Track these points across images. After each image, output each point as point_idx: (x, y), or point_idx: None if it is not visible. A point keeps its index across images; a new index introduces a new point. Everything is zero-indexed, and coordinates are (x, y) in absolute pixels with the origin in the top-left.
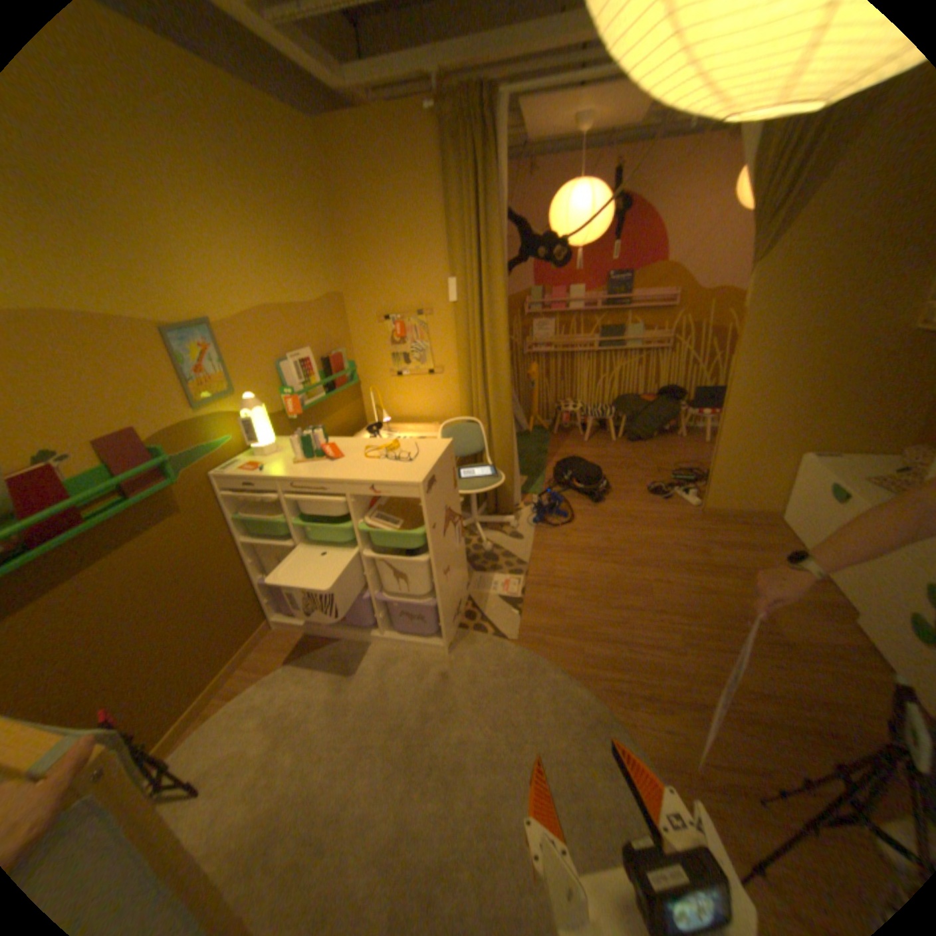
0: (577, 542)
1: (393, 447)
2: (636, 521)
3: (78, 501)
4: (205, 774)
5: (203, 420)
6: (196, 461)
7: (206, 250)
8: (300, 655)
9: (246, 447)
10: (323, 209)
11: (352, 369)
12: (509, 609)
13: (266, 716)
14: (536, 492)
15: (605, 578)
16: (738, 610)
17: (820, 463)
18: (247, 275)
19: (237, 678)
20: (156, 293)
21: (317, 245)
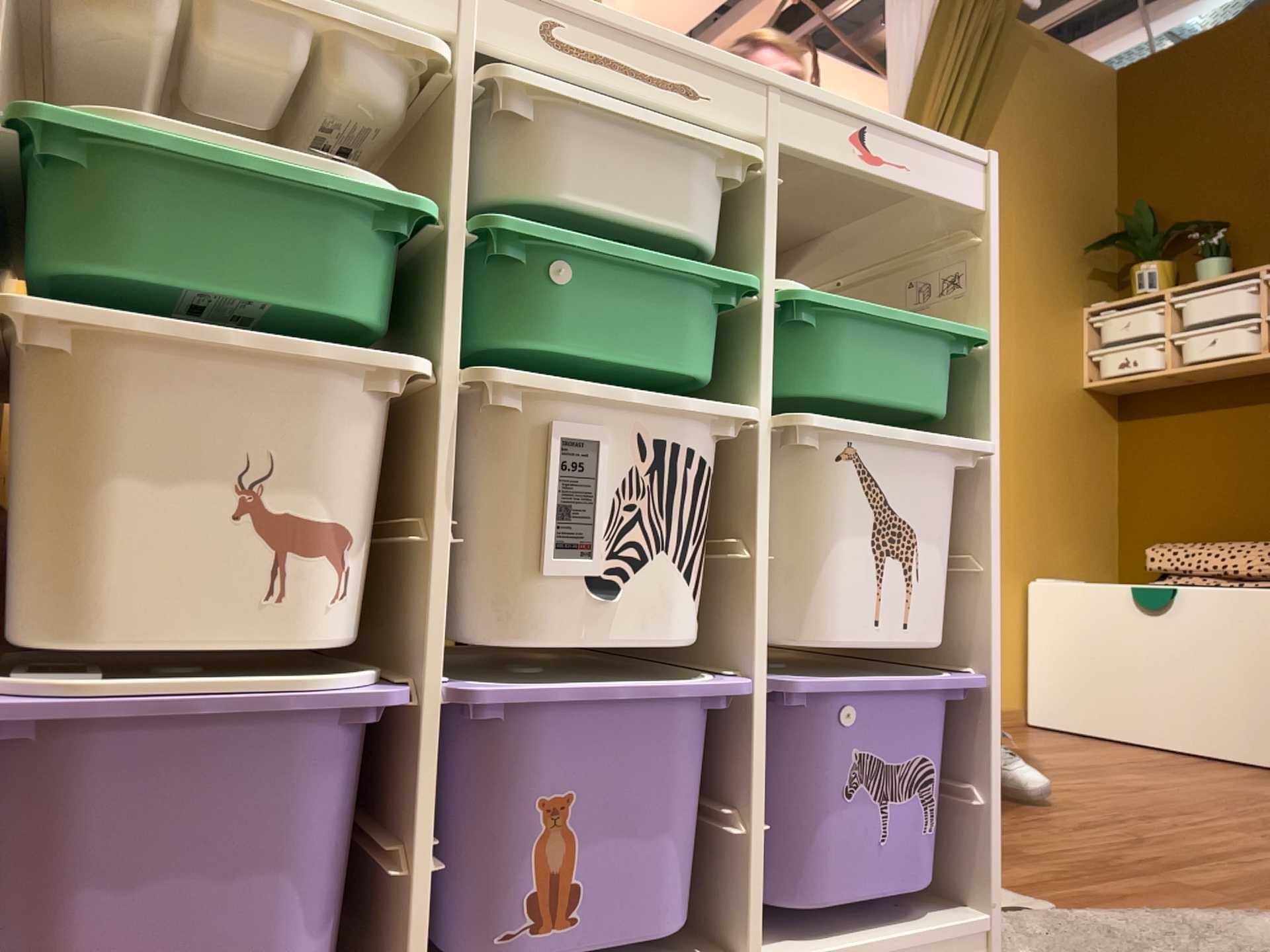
0: None
1: None
2: None
3: None
4: None
5: None
6: None
7: None
8: None
9: None
10: None
11: None
12: None
13: None
14: None
15: None
16: (1201, 791)
17: (1057, 582)
18: None
19: None
20: None
21: None
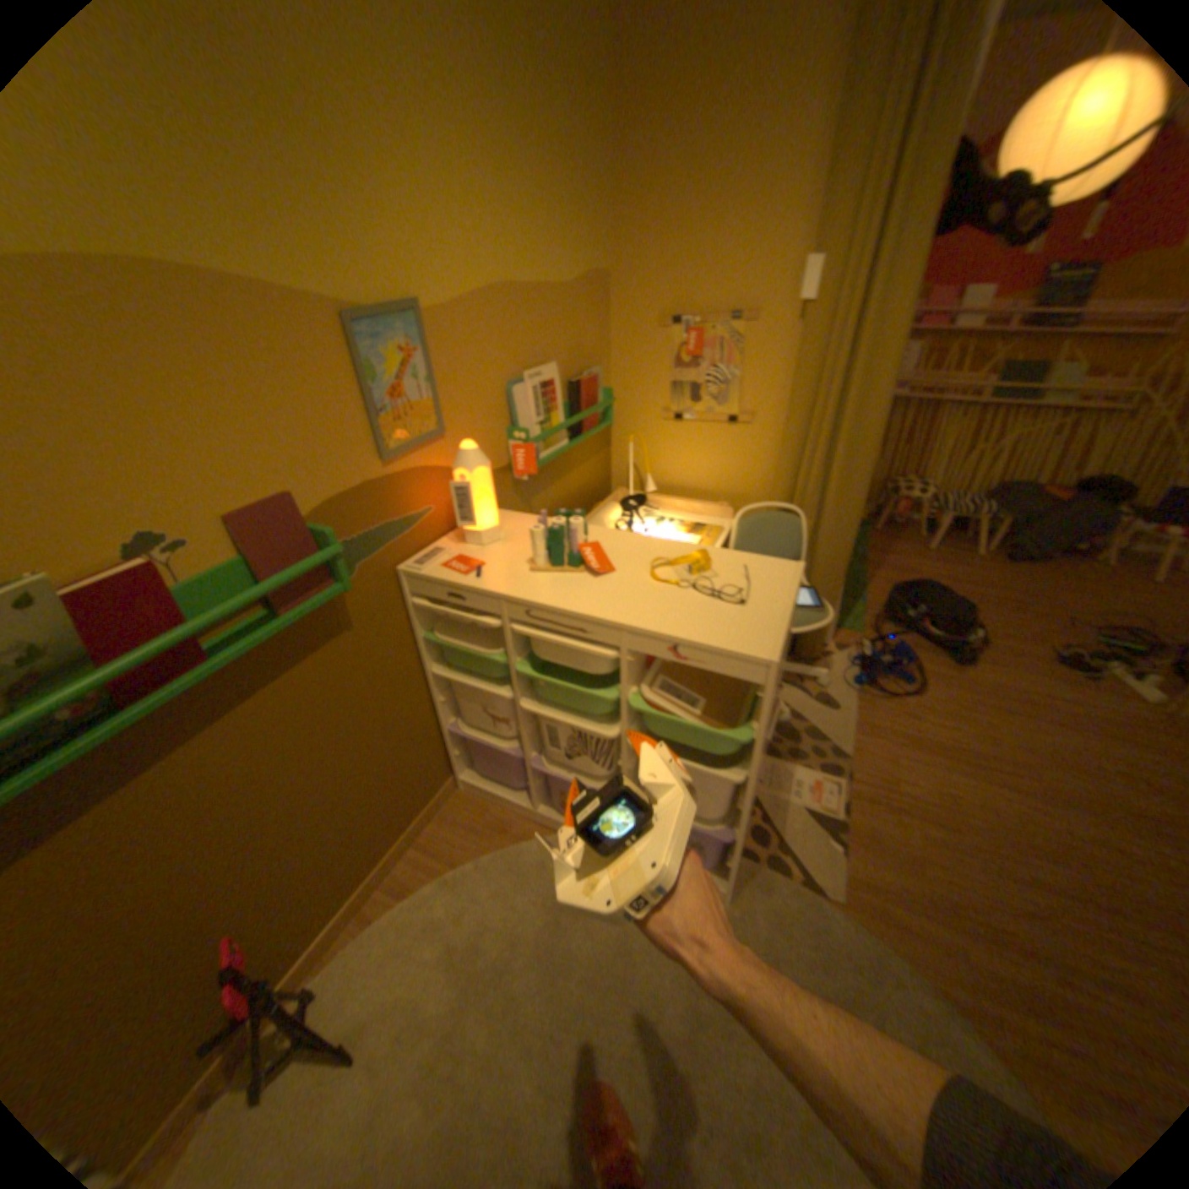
0: (936, 733)
1: (699, 564)
2: (1041, 713)
3: (196, 630)
4: (363, 1027)
5: (396, 479)
6: (381, 548)
7: (426, 168)
8: (498, 844)
9: (453, 524)
10: (605, 113)
11: (609, 403)
12: (827, 840)
13: (451, 946)
14: (857, 628)
15: (995, 815)
16: None
17: None
18: (483, 224)
19: (410, 863)
20: (340, 244)
21: (587, 180)
